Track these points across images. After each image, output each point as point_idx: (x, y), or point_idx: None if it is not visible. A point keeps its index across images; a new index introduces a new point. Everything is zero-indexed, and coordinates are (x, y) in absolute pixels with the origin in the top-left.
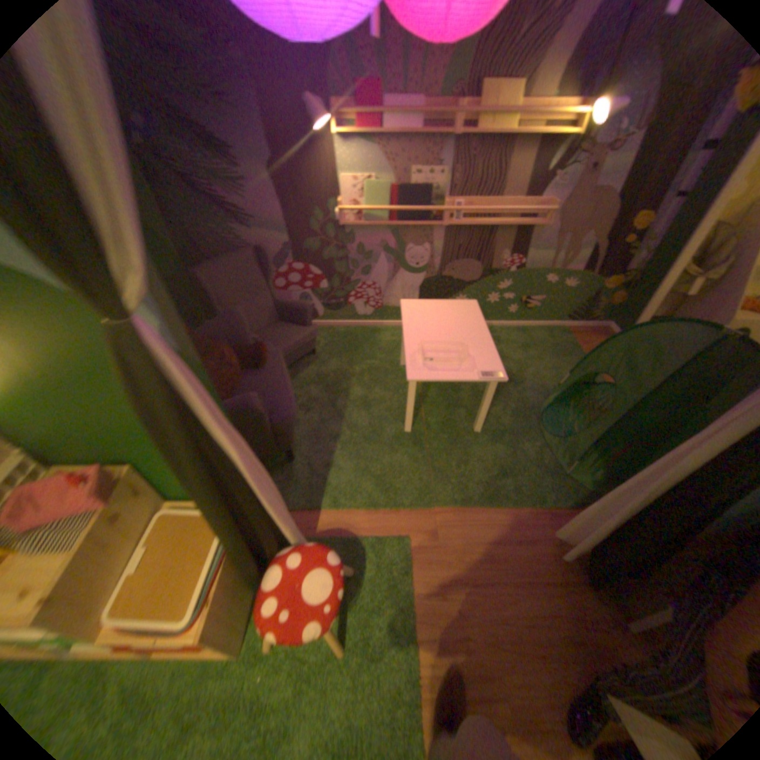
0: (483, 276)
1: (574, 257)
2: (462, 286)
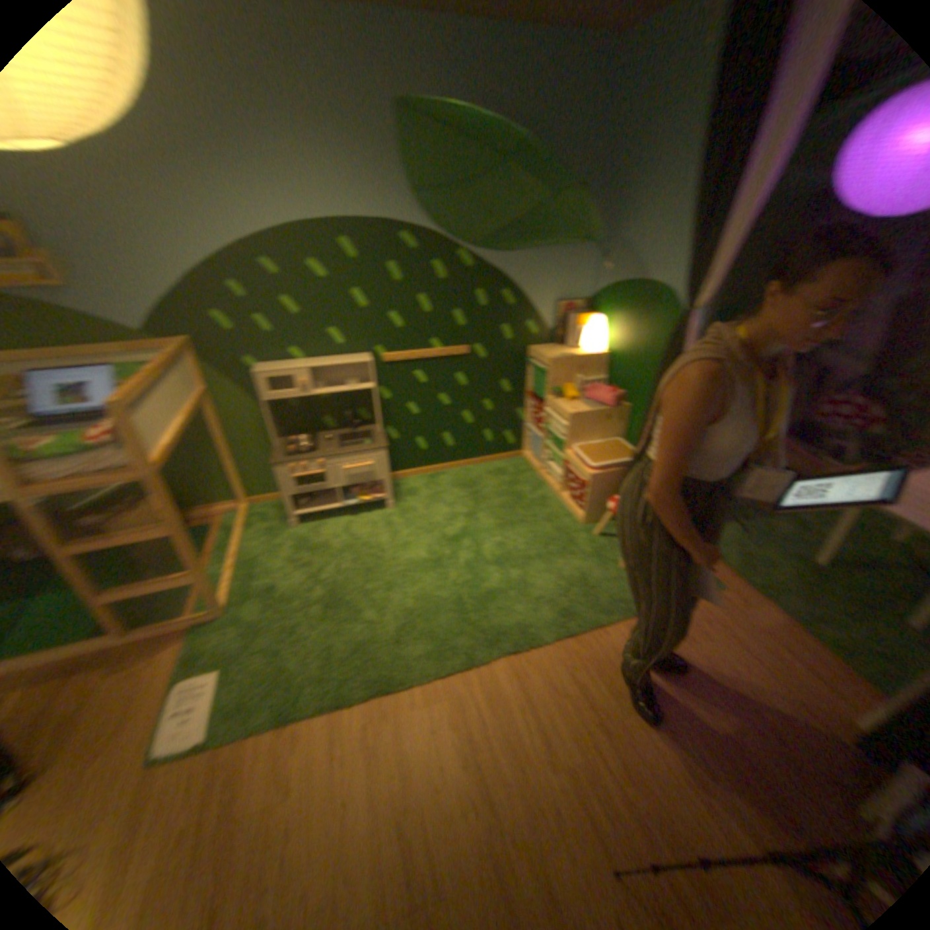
0: None
1: None
2: None
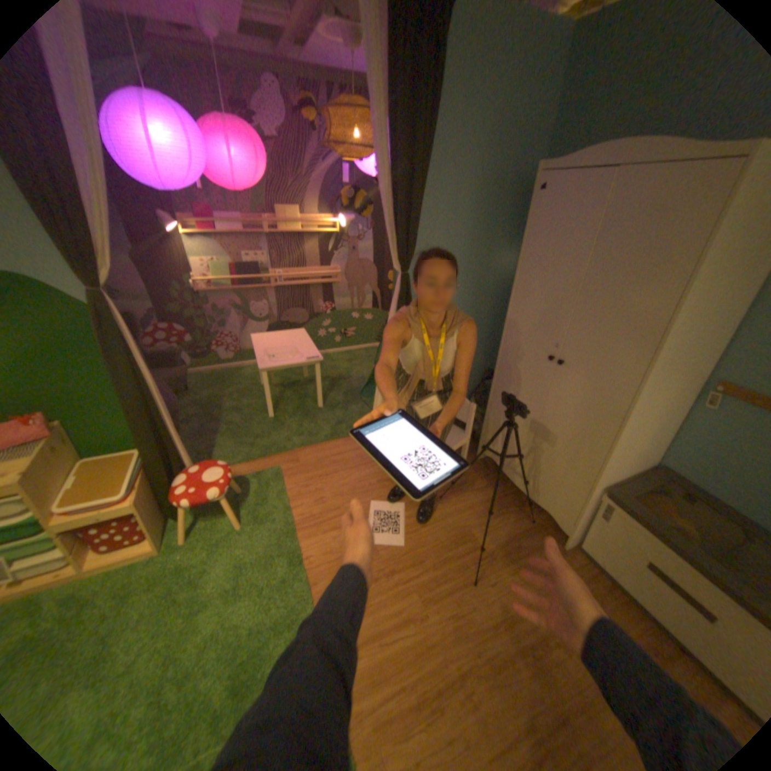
0: (310, 319)
1: (363, 301)
2: (298, 328)
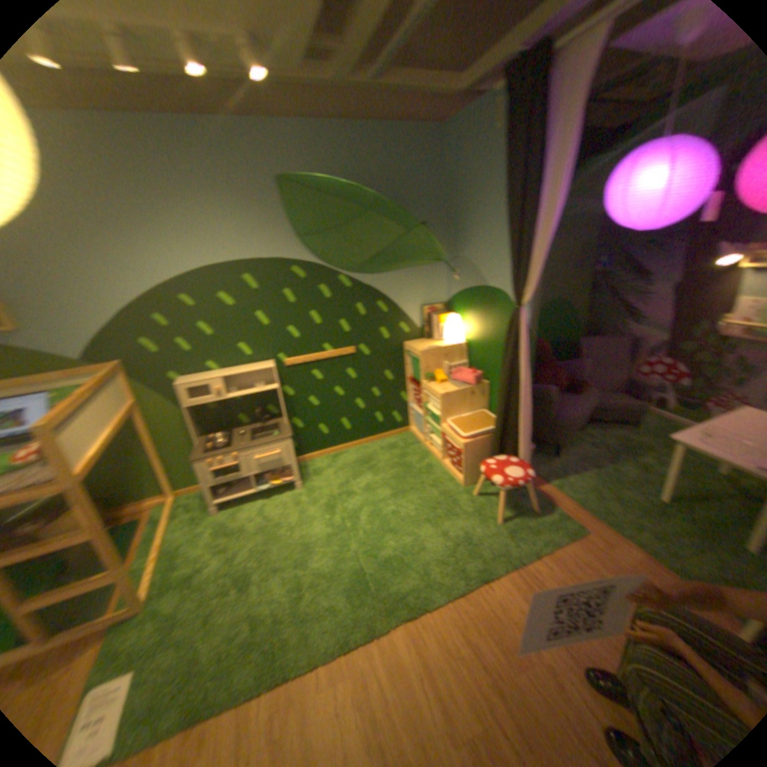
0: None
1: None
2: None
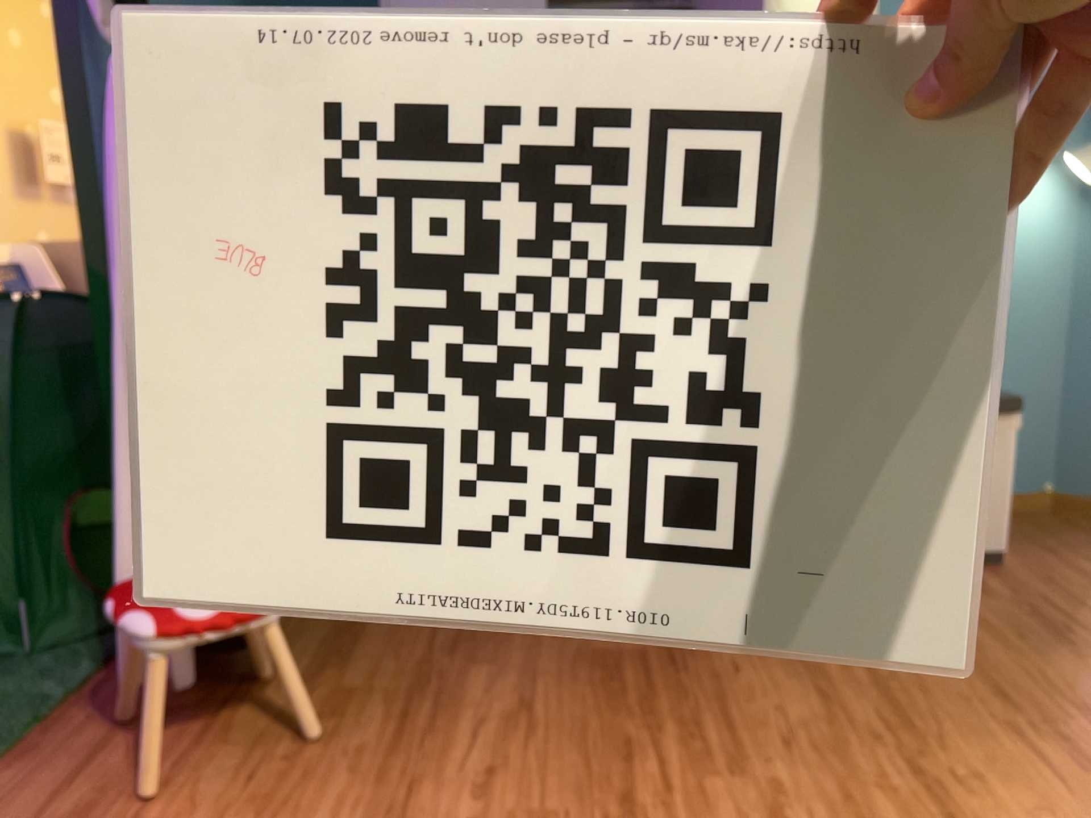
0: None
1: None
2: None
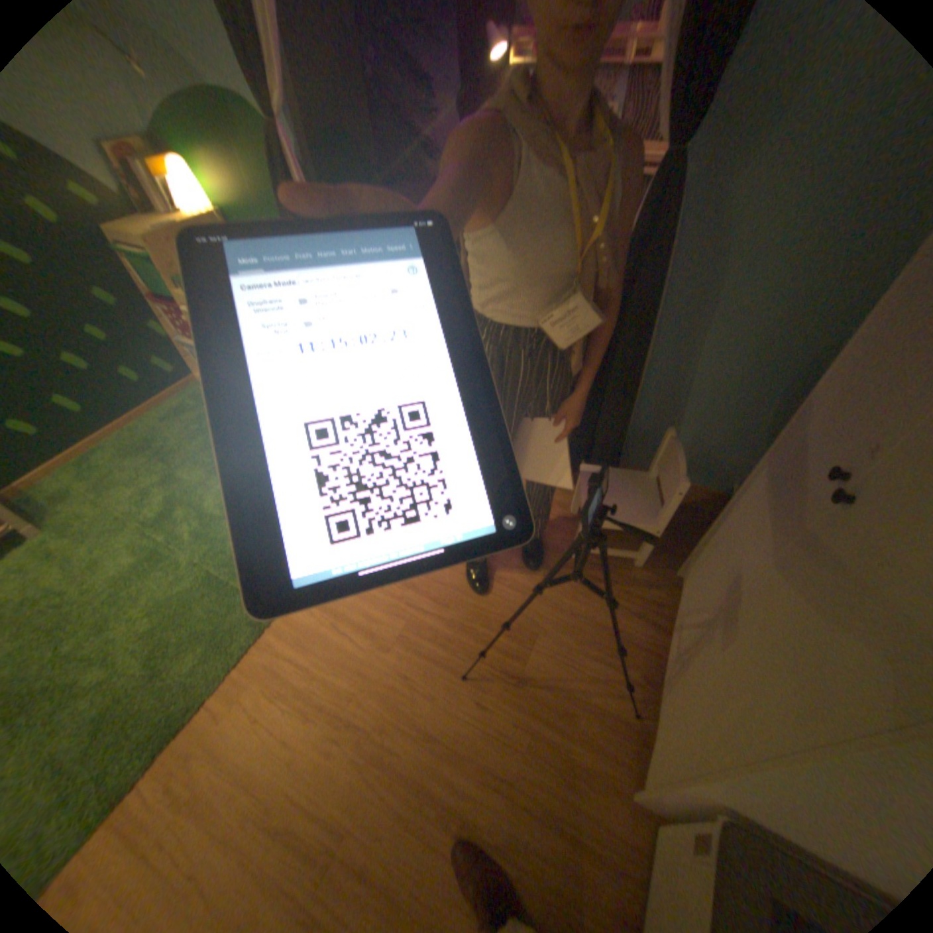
0: None
1: None
2: None
